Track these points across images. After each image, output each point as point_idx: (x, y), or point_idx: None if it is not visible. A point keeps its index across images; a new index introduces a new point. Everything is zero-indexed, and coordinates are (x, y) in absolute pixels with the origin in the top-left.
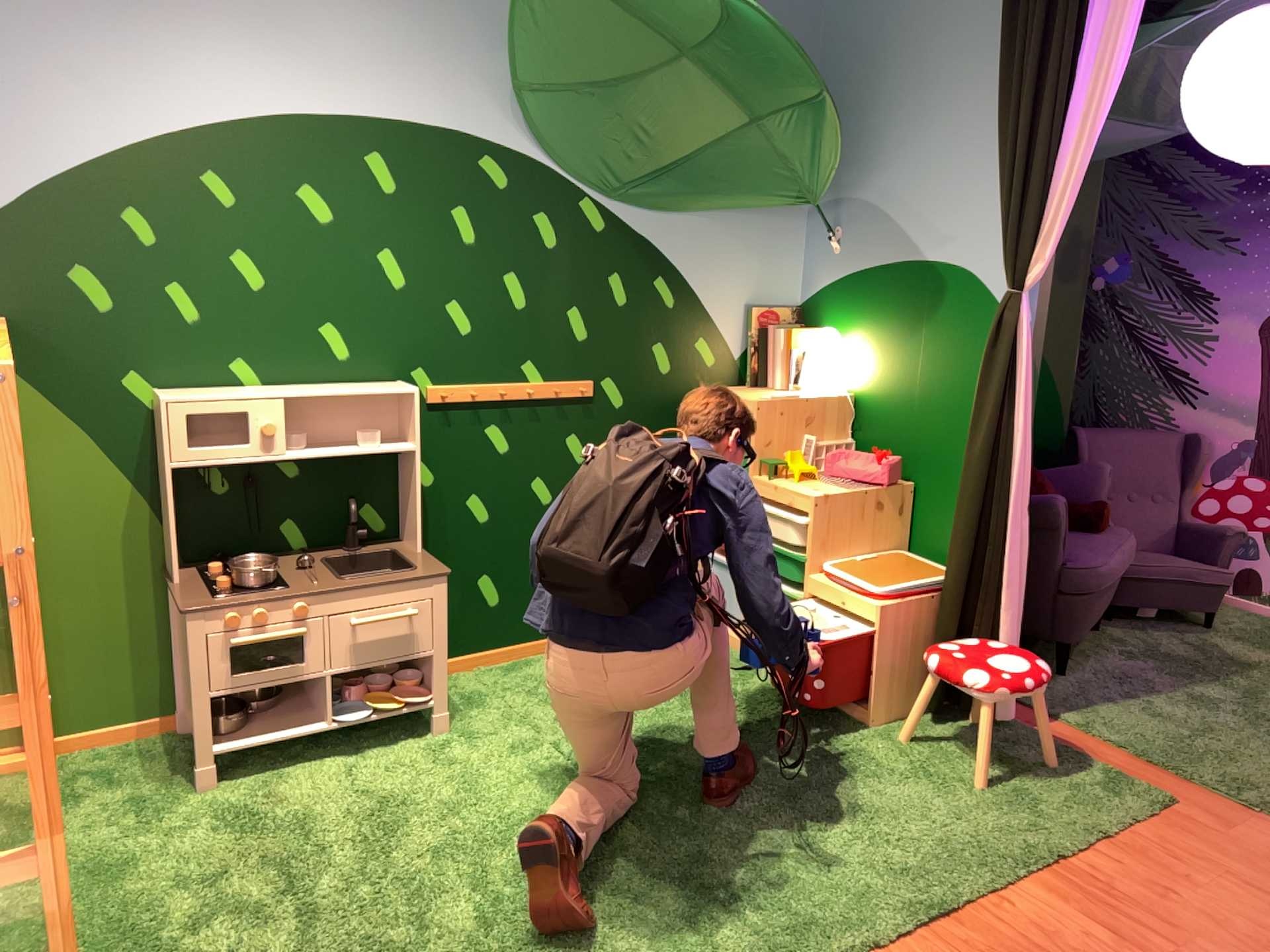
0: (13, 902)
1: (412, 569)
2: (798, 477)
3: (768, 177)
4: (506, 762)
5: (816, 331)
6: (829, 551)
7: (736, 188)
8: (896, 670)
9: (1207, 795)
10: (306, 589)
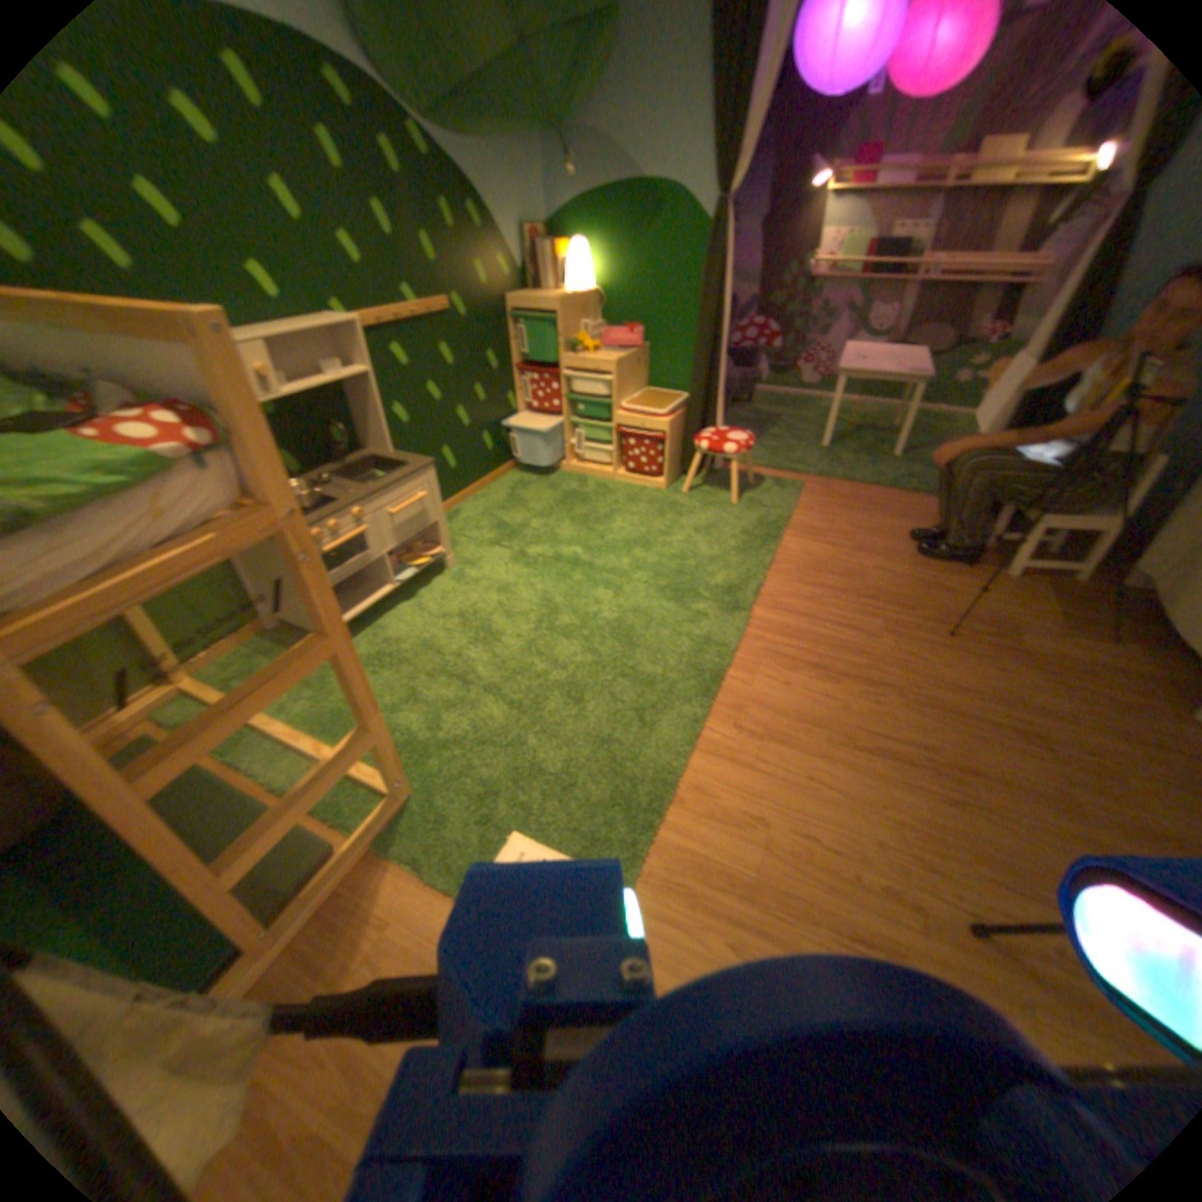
0: (275, 783)
1: (392, 466)
2: (585, 350)
3: (526, 94)
4: (504, 572)
5: (560, 238)
6: (618, 395)
7: (504, 105)
8: (669, 457)
9: (813, 479)
10: (343, 498)
